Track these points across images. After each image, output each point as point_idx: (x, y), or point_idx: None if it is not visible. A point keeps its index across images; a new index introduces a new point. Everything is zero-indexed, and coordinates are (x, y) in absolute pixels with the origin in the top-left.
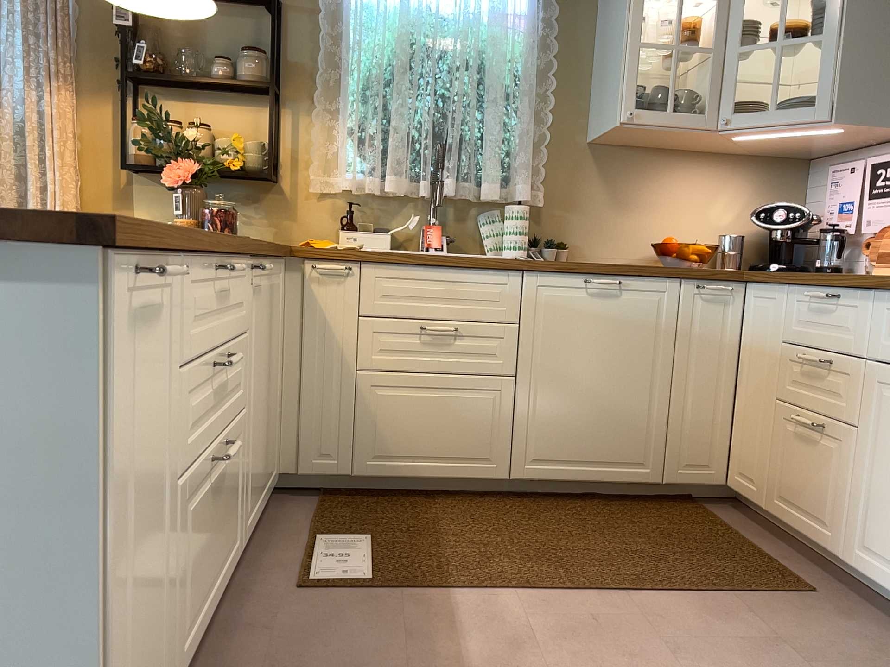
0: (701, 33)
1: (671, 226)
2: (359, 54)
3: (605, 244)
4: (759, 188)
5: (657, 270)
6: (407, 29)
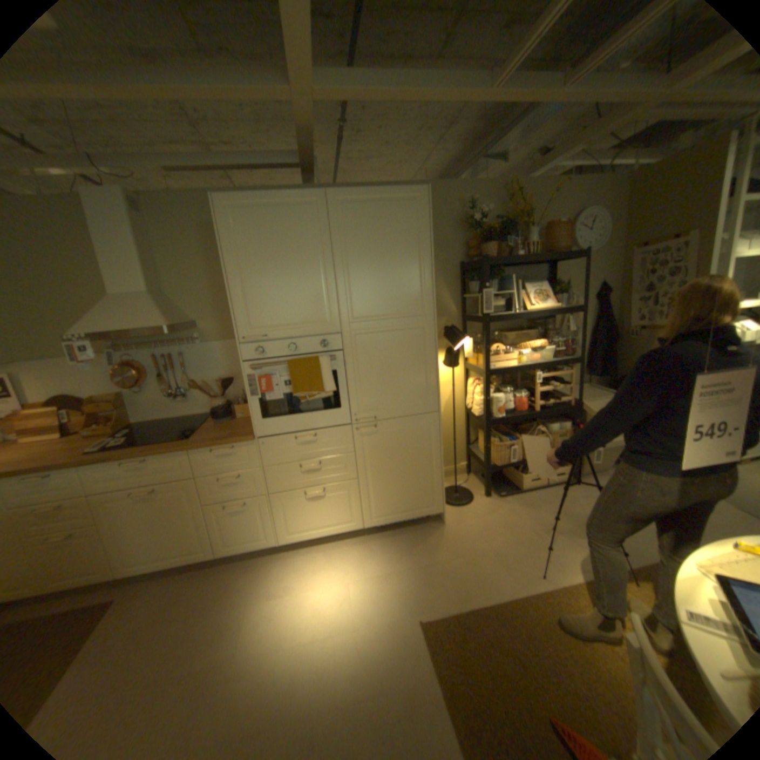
0: None
1: None
2: None
3: None
4: None
5: None
6: None
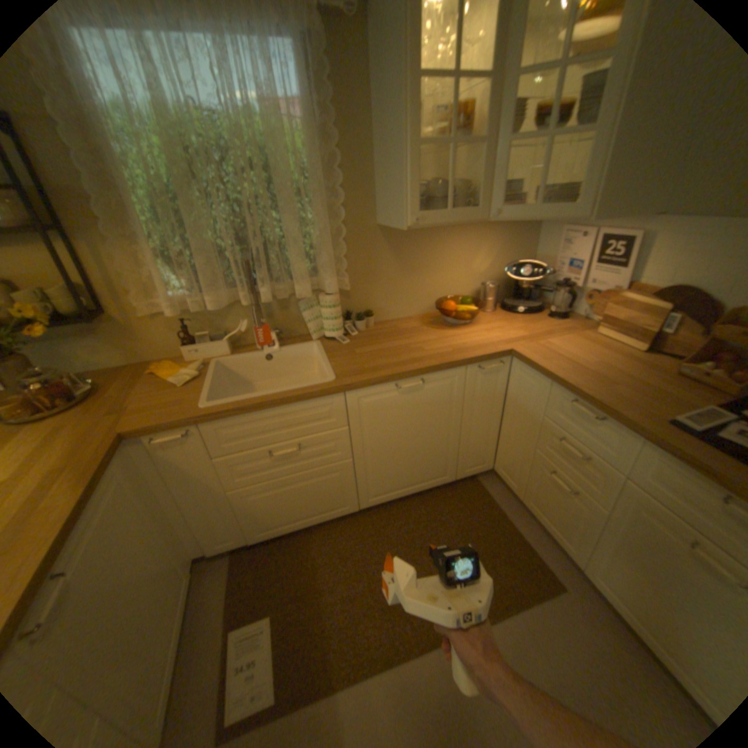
0: (472, 109)
1: (445, 281)
2: (130, 167)
3: (399, 304)
4: (507, 239)
5: (449, 364)
6: (173, 133)
